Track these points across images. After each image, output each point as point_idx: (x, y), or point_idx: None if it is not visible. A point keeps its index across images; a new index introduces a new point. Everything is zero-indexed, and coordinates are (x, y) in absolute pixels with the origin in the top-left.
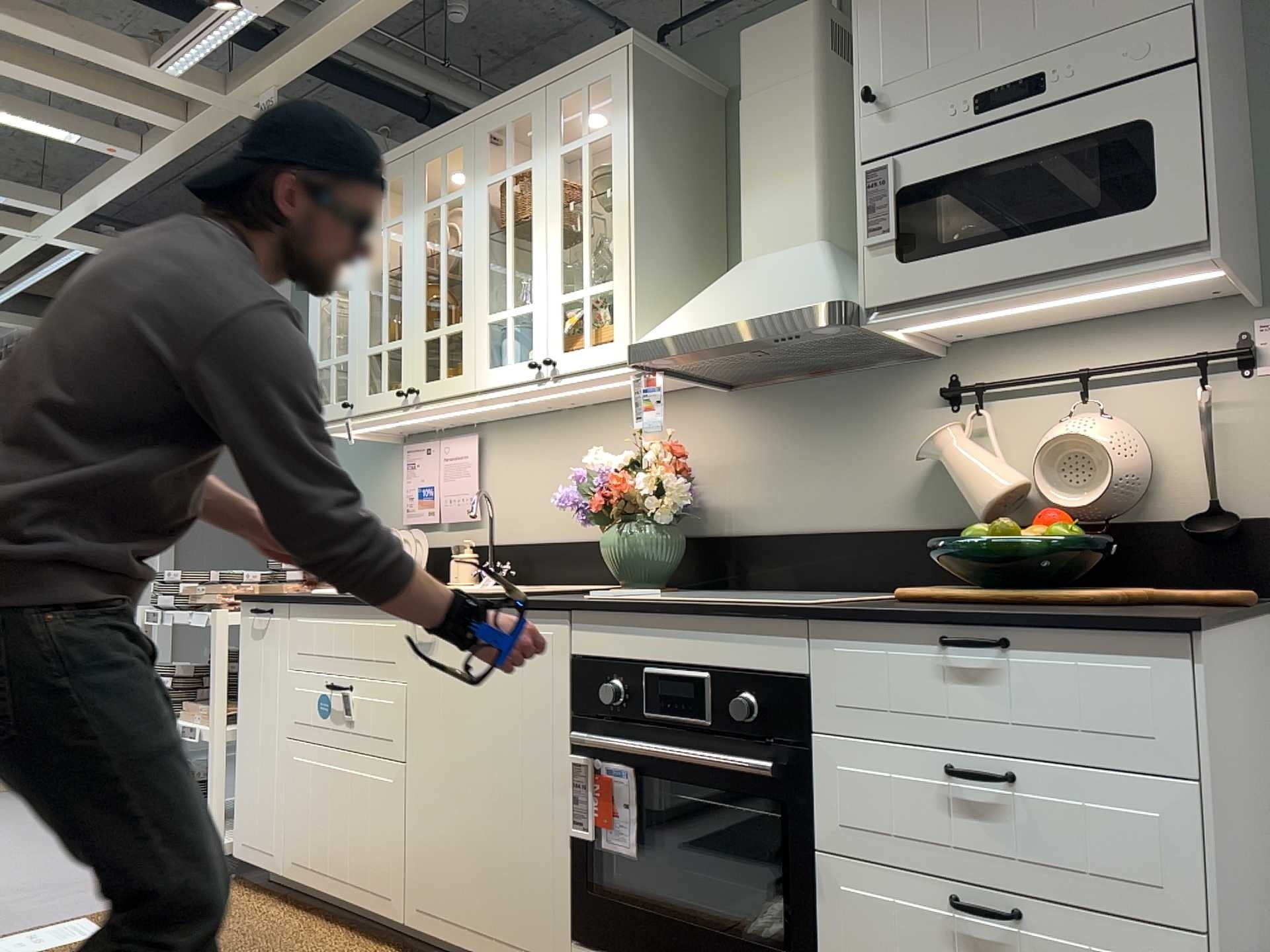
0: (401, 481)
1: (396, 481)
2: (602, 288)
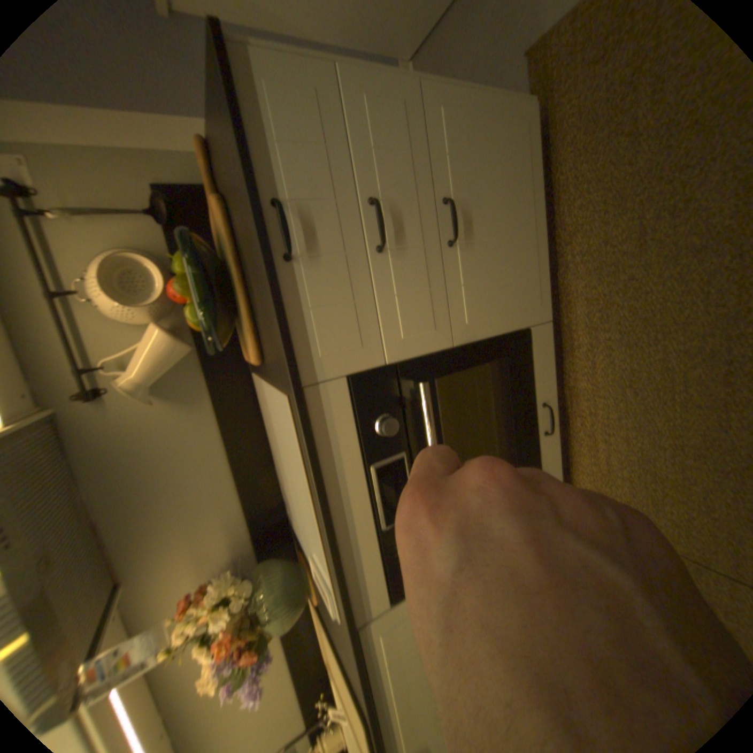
0: None
1: None
2: None
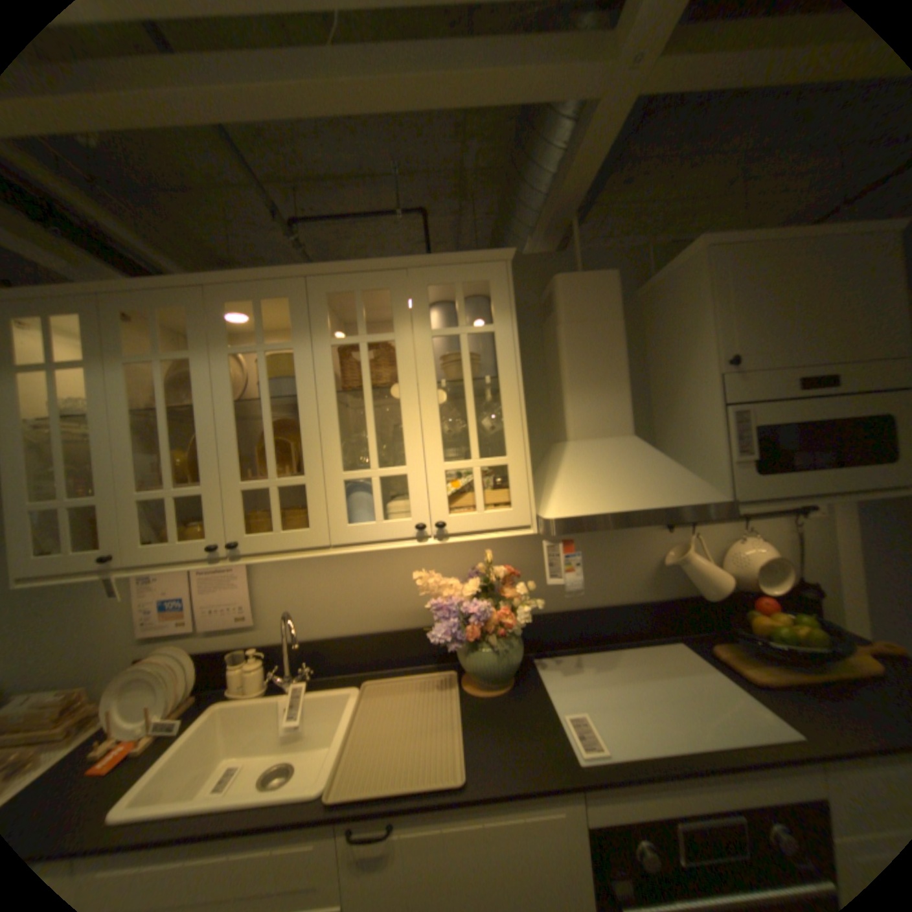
0: (127, 593)
1: (119, 593)
2: (497, 464)
